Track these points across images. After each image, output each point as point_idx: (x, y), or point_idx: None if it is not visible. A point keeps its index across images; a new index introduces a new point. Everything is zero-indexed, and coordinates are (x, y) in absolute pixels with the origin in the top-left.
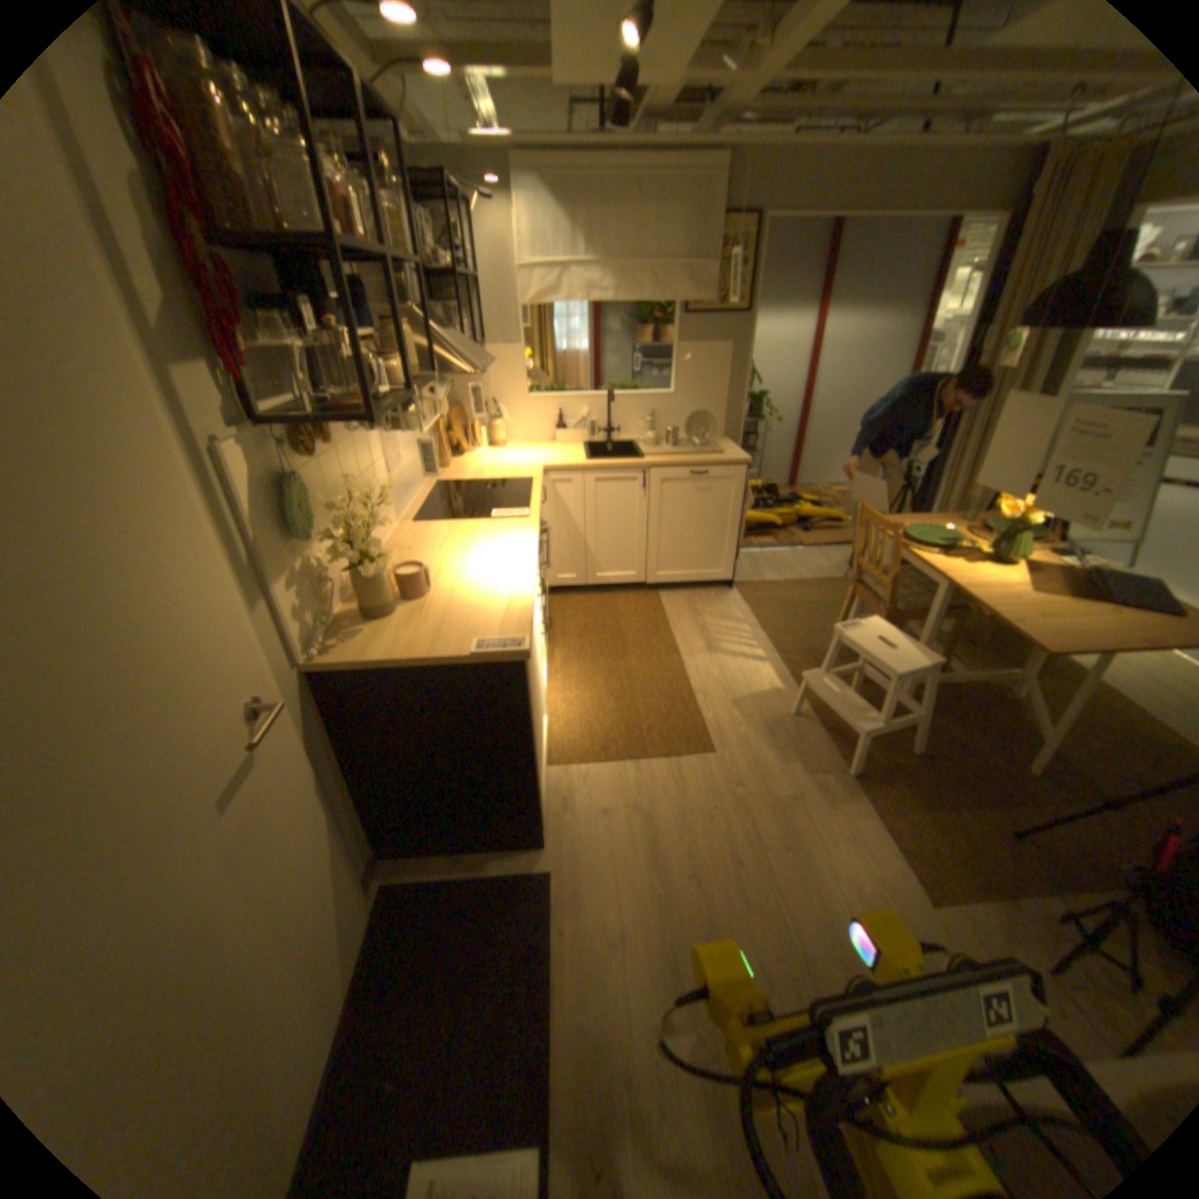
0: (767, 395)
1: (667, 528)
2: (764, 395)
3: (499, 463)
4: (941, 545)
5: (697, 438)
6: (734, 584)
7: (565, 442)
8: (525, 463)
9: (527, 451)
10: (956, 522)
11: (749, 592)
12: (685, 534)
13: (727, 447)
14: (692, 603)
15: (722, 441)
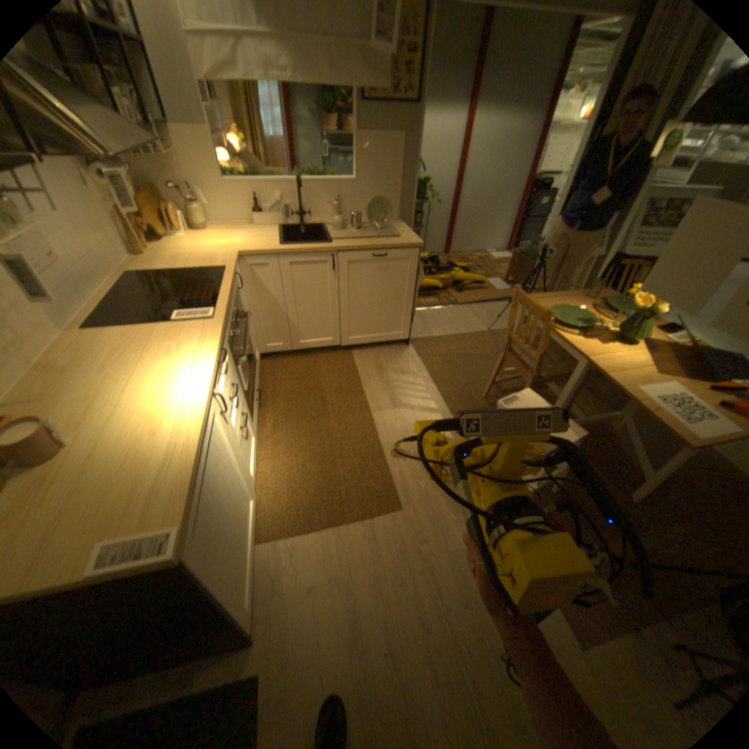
0: (429, 181)
1: (355, 301)
2: (427, 180)
3: (195, 248)
4: (579, 326)
5: (377, 220)
6: (409, 341)
7: (262, 224)
8: (221, 247)
9: (225, 234)
10: (583, 299)
11: (420, 347)
12: (370, 306)
13: (401, 228)
14: (378, 359)
15: (397, 223)
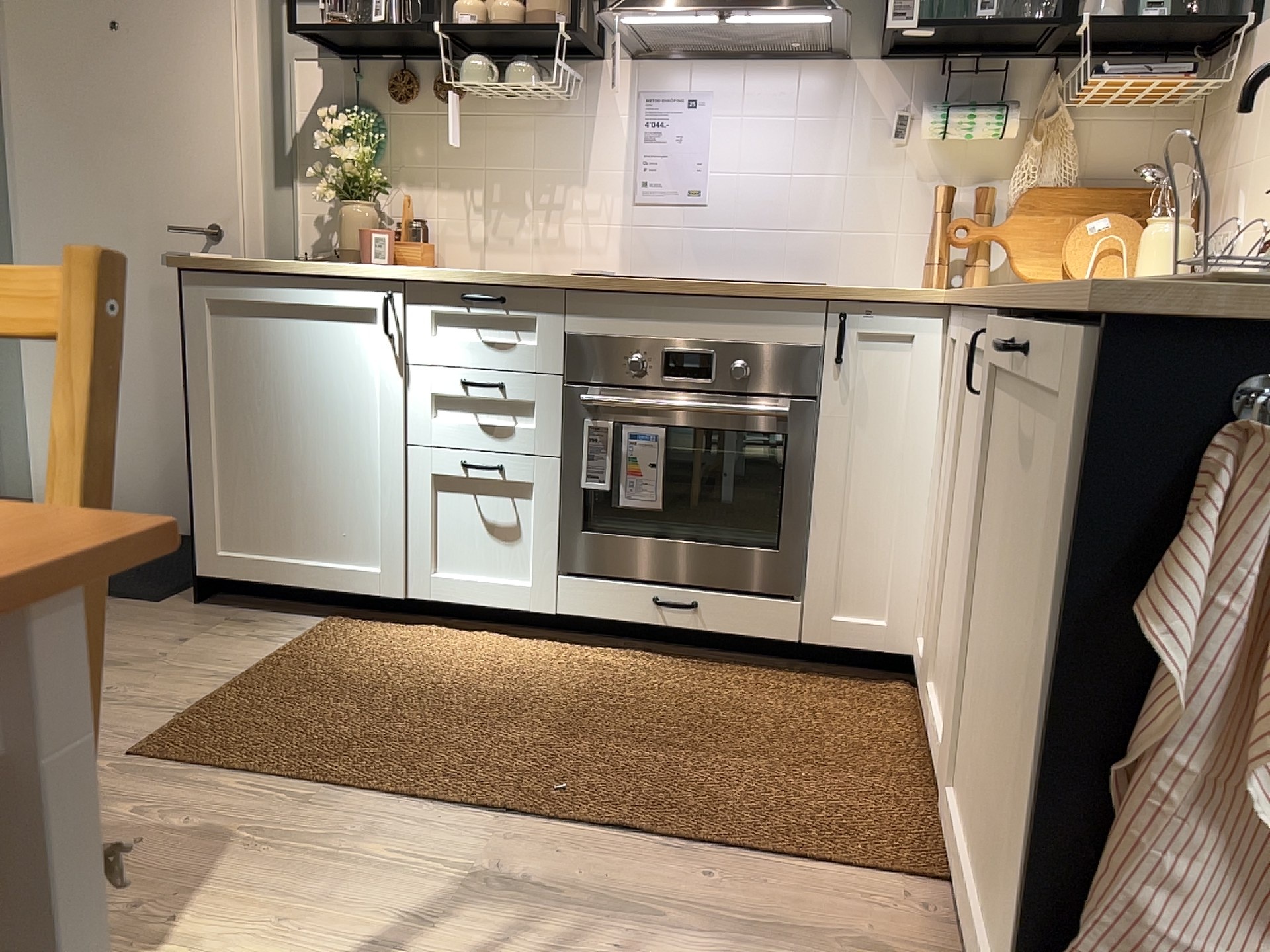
0: None
1: (991, 604)
2: None
3: None
4: None
5: None
6: None
7: None
8: None
9: None
10: None
11: None
12: (1002, 670)
13: None
14: None
15: None
